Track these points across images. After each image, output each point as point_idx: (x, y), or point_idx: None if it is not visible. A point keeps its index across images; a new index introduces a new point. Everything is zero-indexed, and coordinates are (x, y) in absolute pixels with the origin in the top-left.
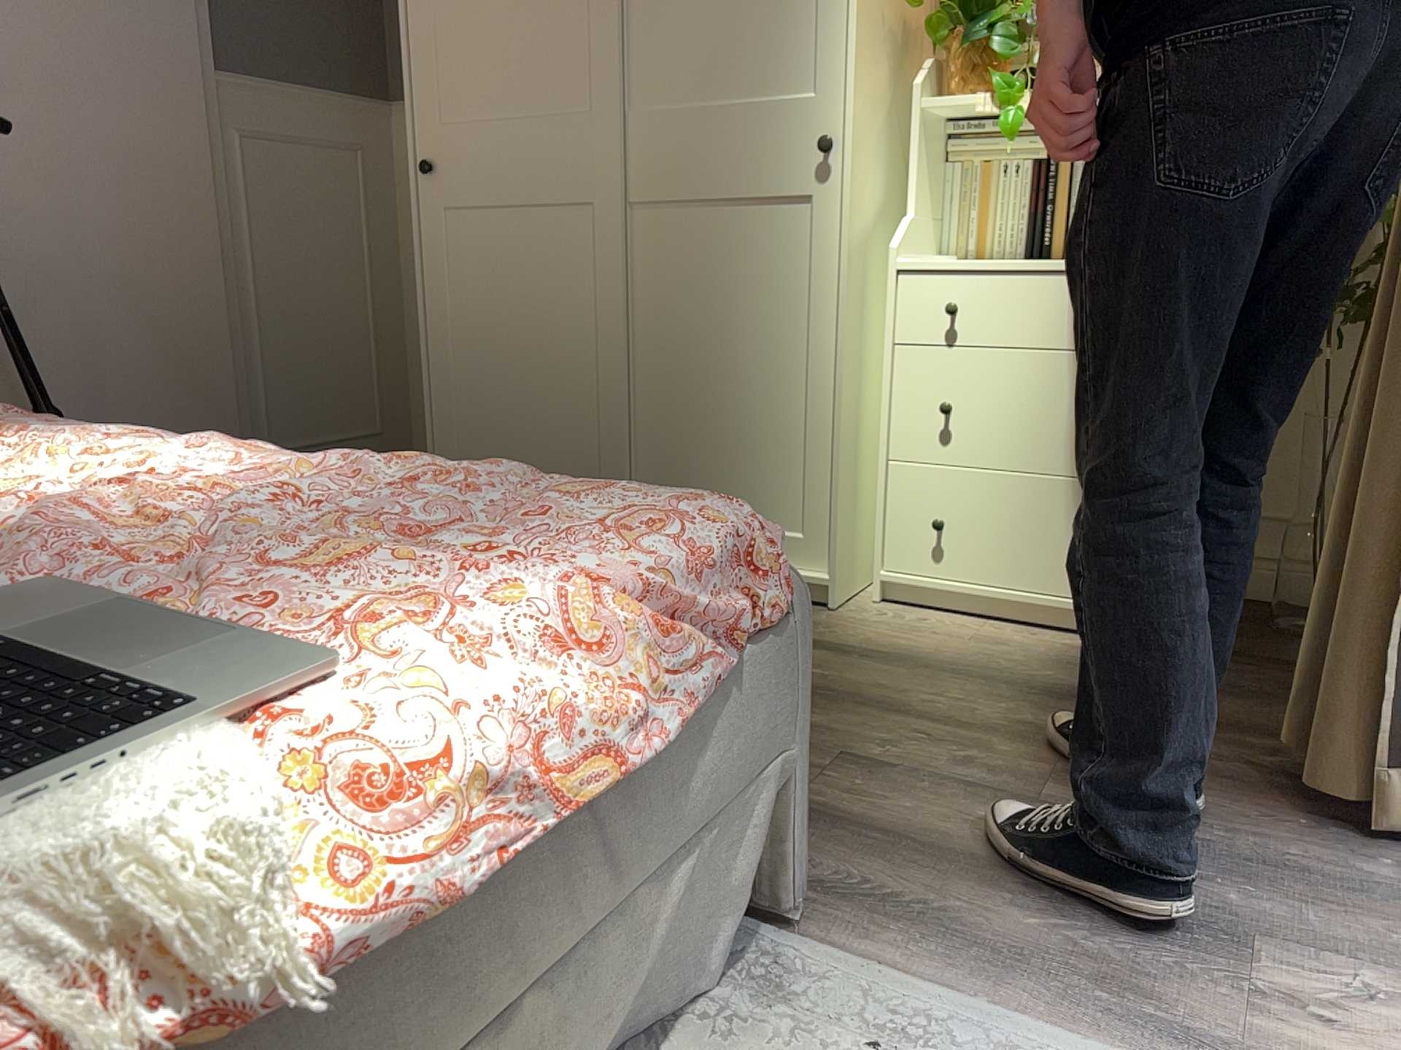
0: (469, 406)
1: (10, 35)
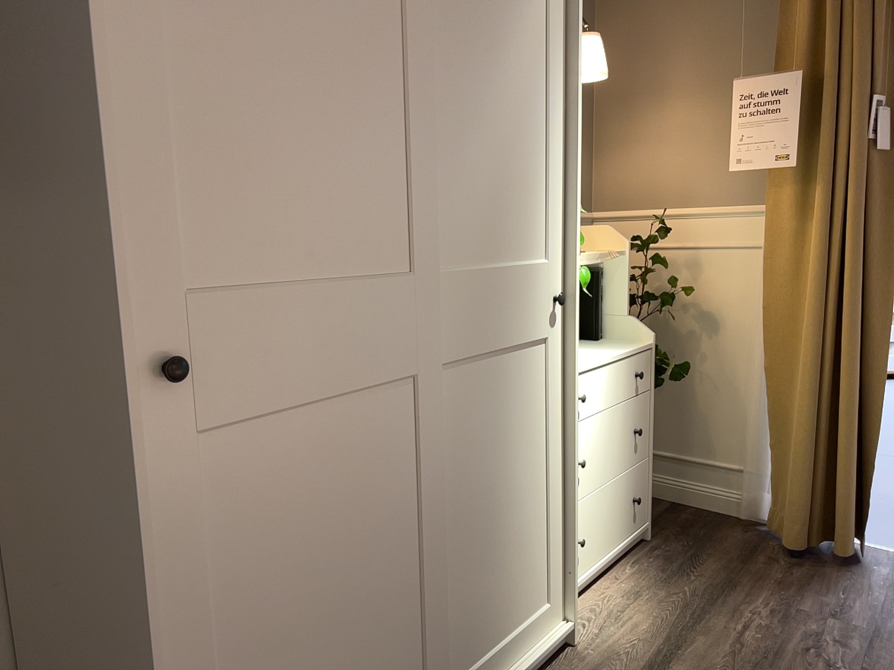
0: None
1: None
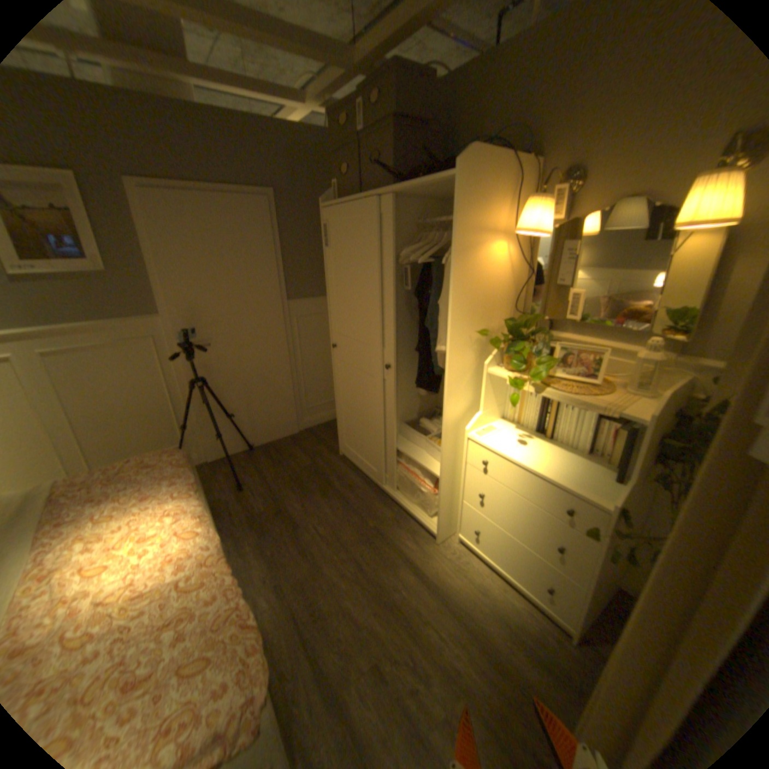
0: (346, 421)
1: (218, 308)
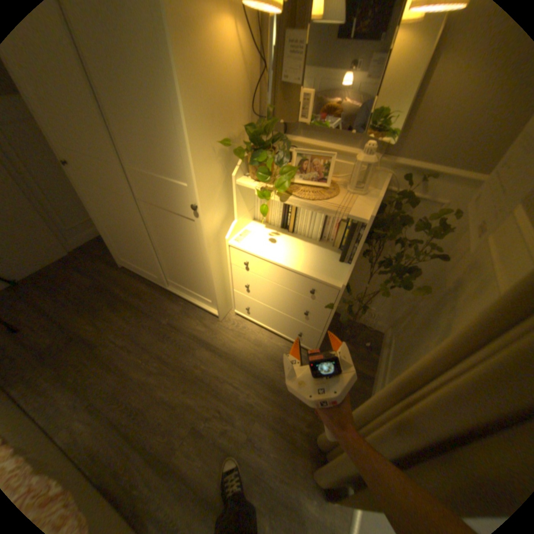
0: (113, 239)
1: None
